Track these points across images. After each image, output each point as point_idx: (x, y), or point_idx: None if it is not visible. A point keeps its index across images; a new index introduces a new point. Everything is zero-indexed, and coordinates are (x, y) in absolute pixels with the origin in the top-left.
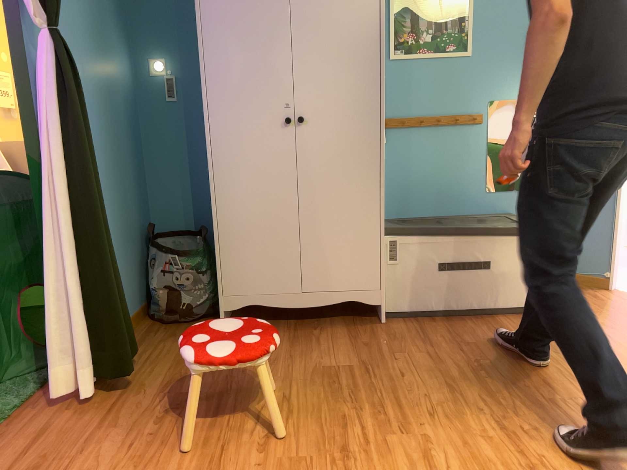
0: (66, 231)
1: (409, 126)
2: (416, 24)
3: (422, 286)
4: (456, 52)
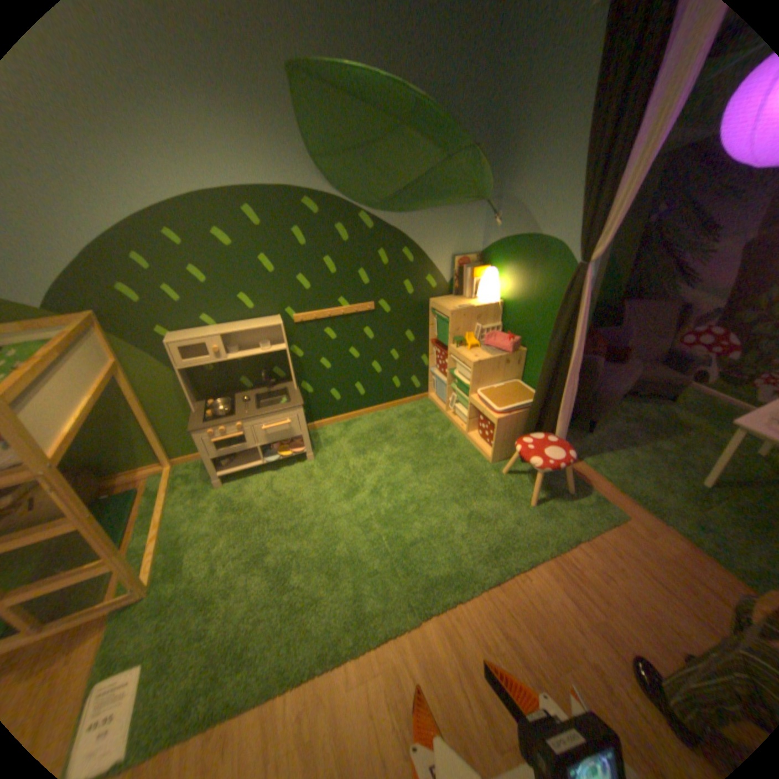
0: None
1: None
2: None
3: None
4: None
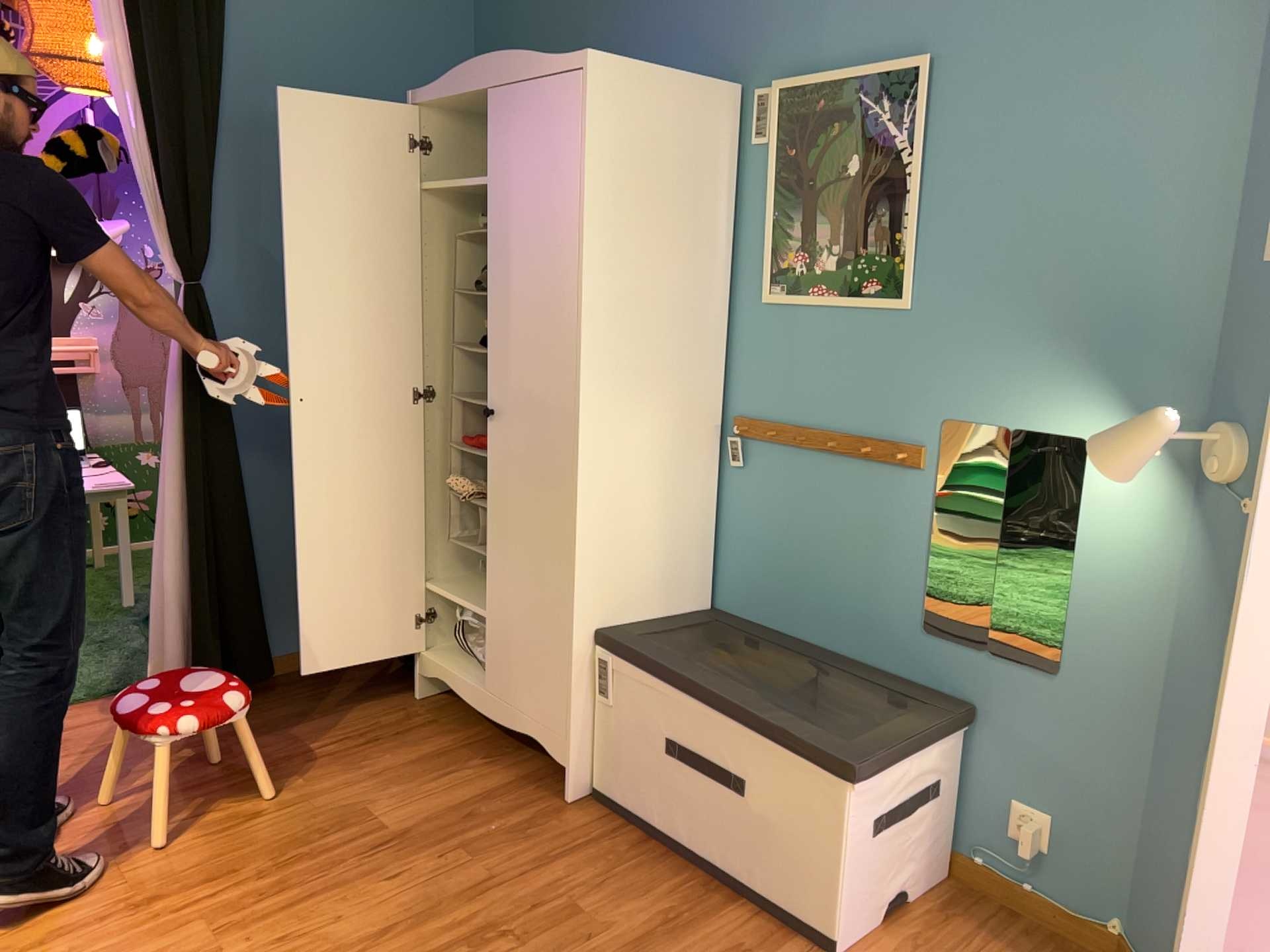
0: (181, 512)
1: (784, 442)
2: (811, 231)
3: (640, 771)
4: (880, 297)
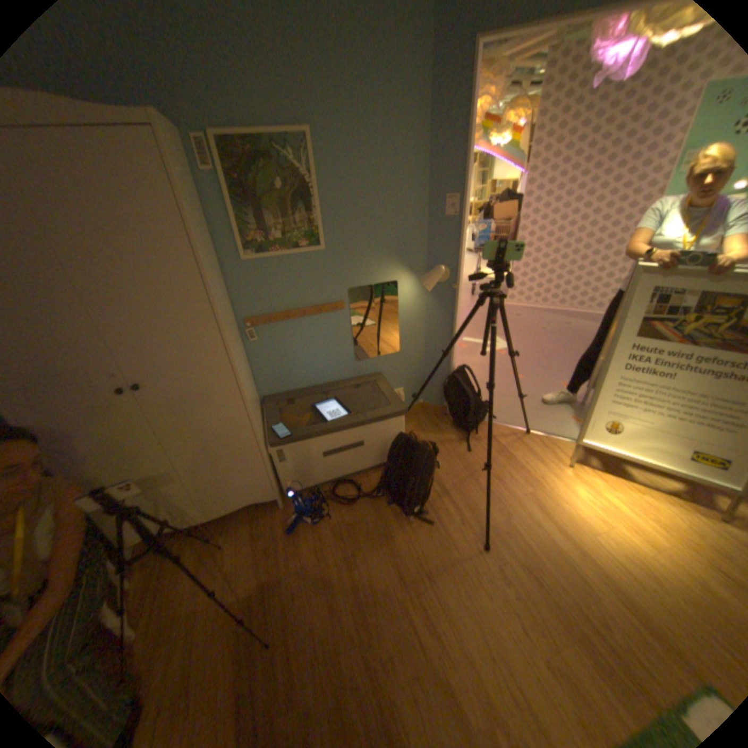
0: None
1: (278, 321)
2: (262, 220)
3: (311, 471)
4: (310, 247)
